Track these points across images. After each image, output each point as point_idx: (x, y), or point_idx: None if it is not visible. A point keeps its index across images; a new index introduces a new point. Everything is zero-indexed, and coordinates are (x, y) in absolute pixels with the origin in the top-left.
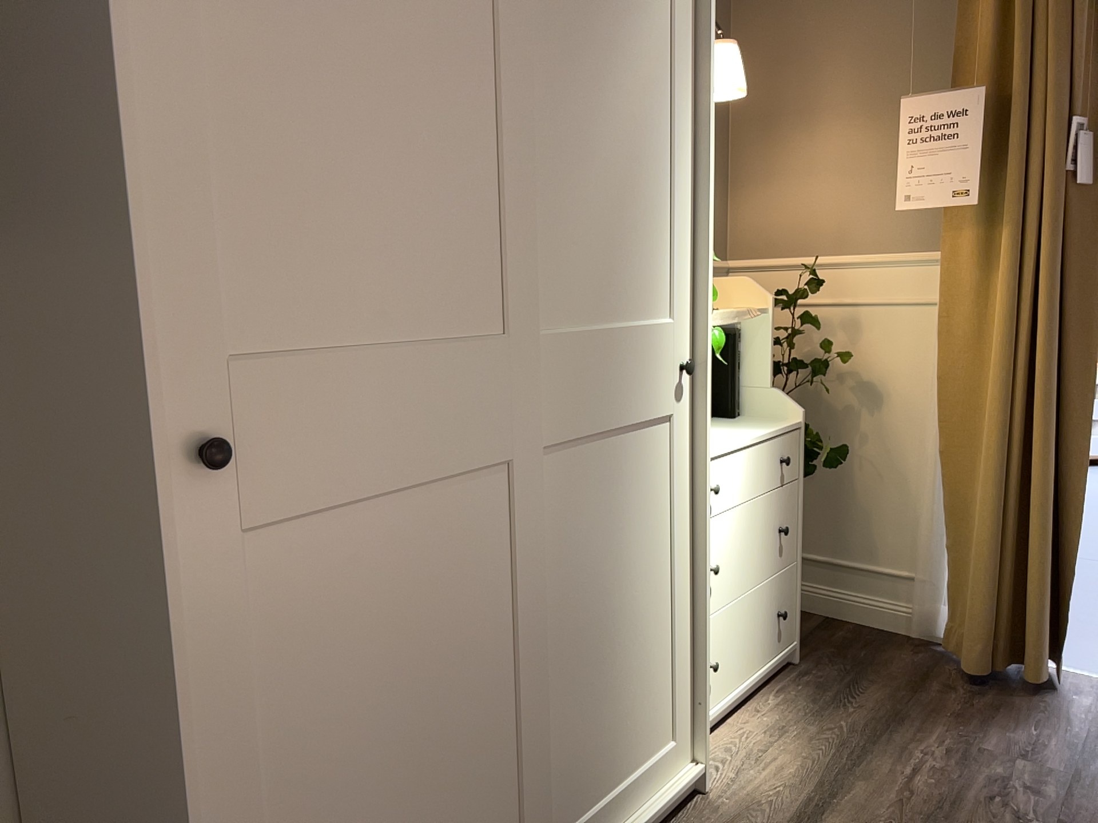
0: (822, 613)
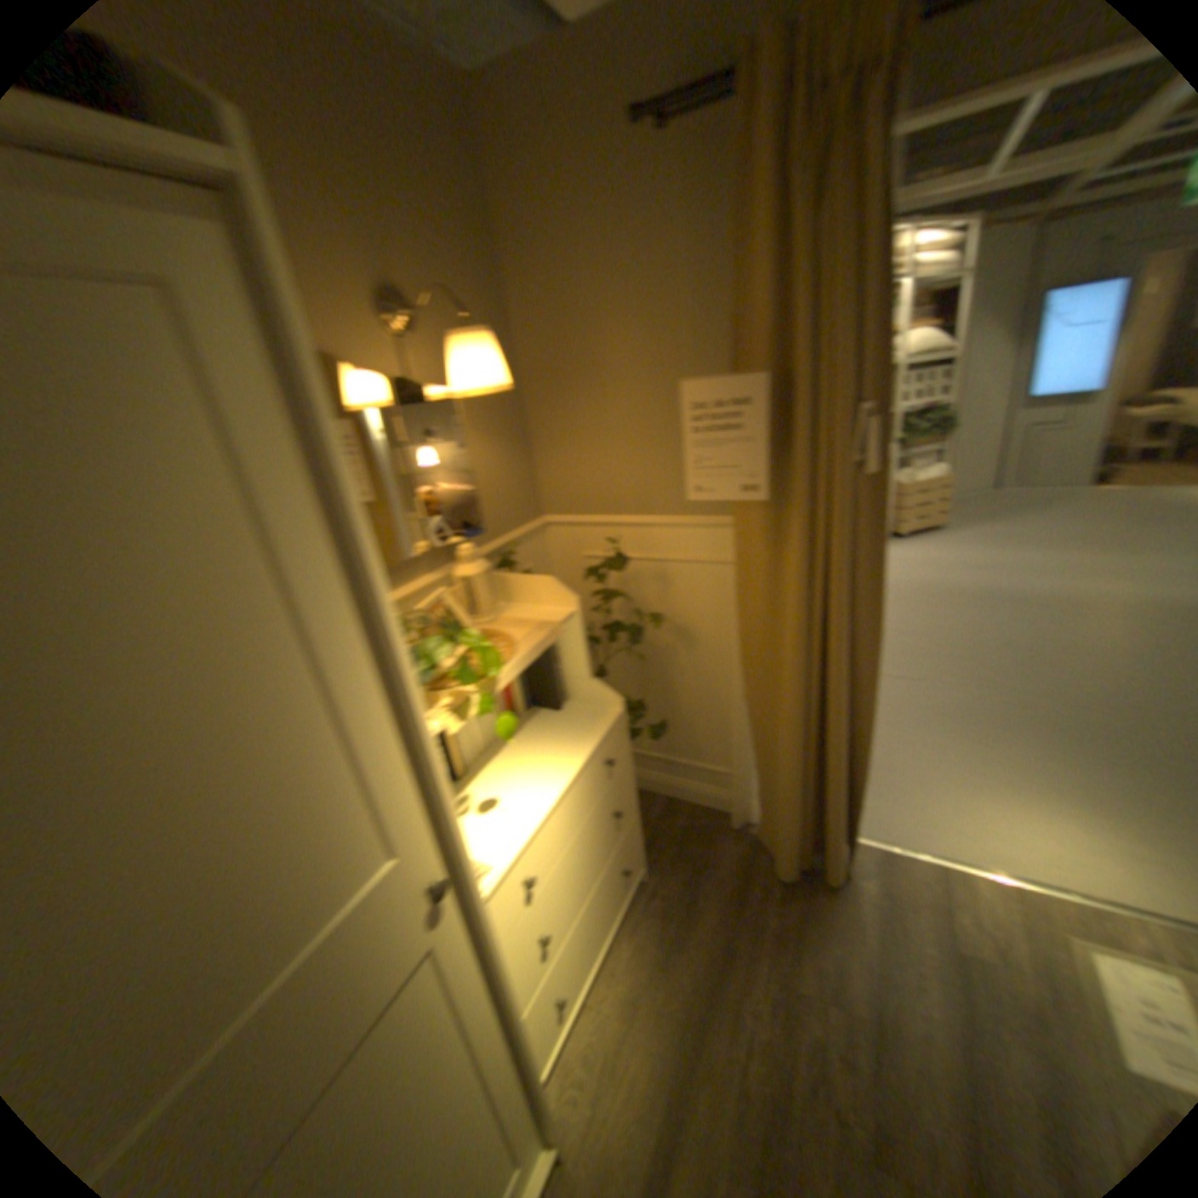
0: (670, 799)
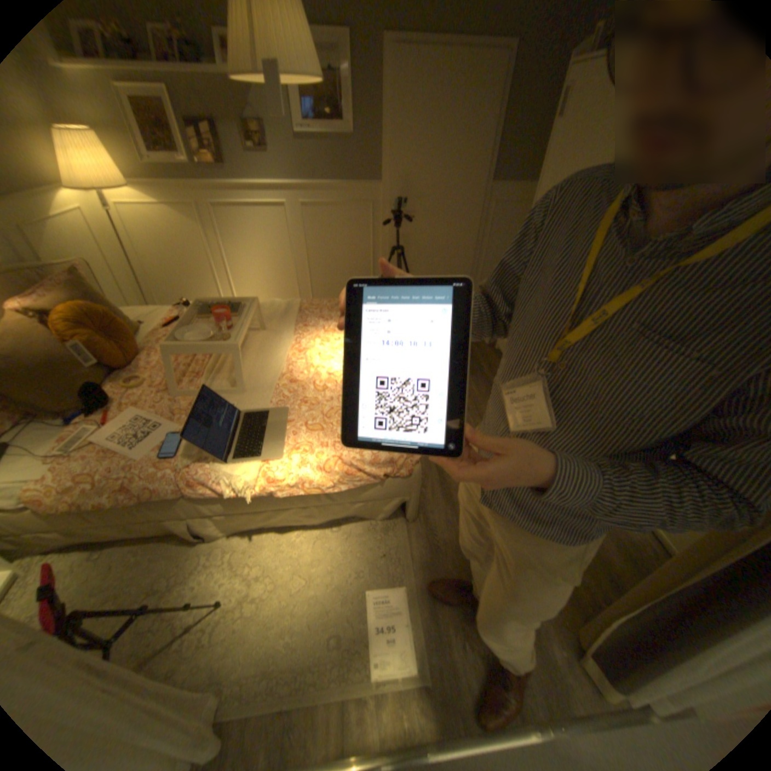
0: None
